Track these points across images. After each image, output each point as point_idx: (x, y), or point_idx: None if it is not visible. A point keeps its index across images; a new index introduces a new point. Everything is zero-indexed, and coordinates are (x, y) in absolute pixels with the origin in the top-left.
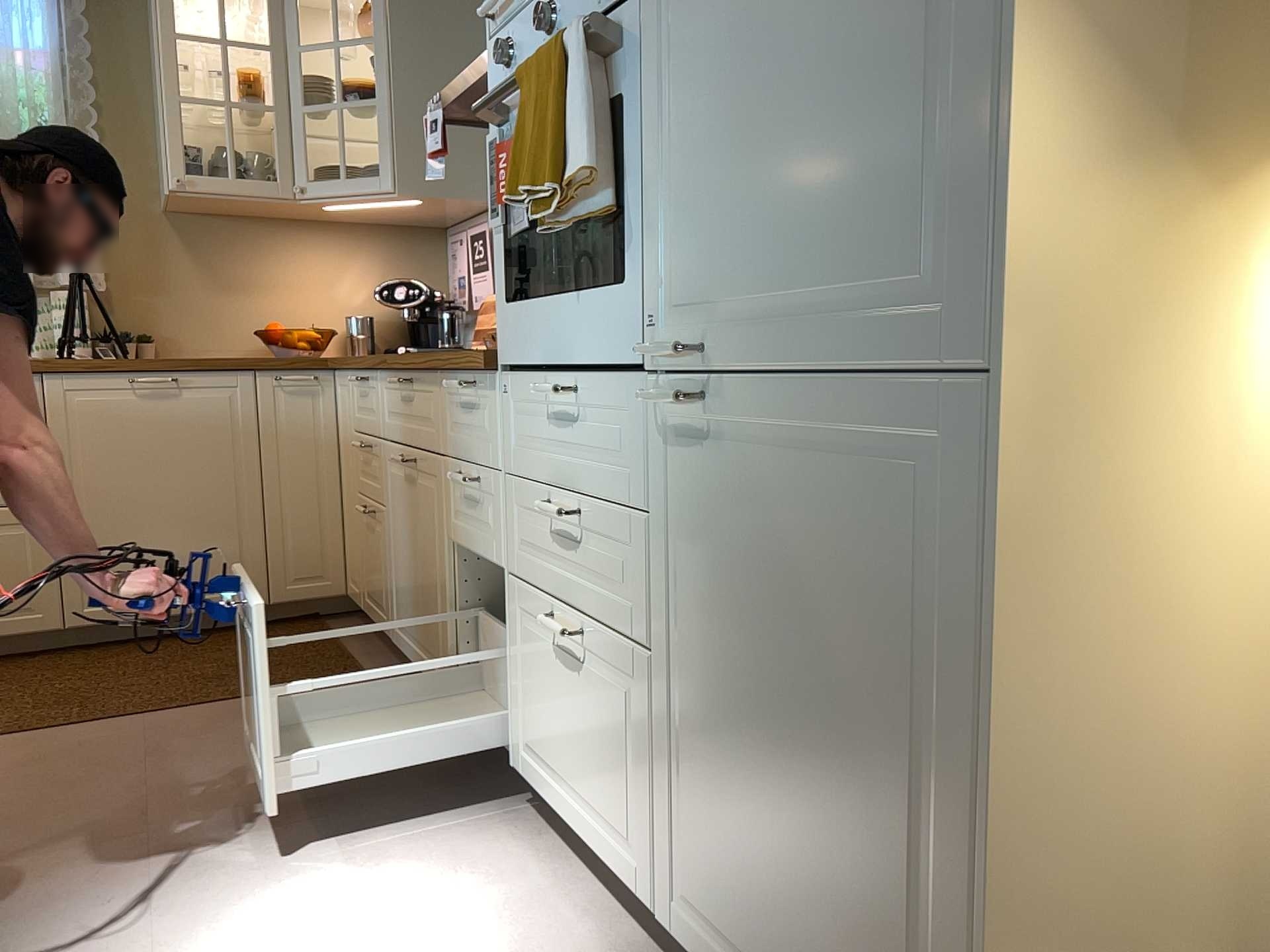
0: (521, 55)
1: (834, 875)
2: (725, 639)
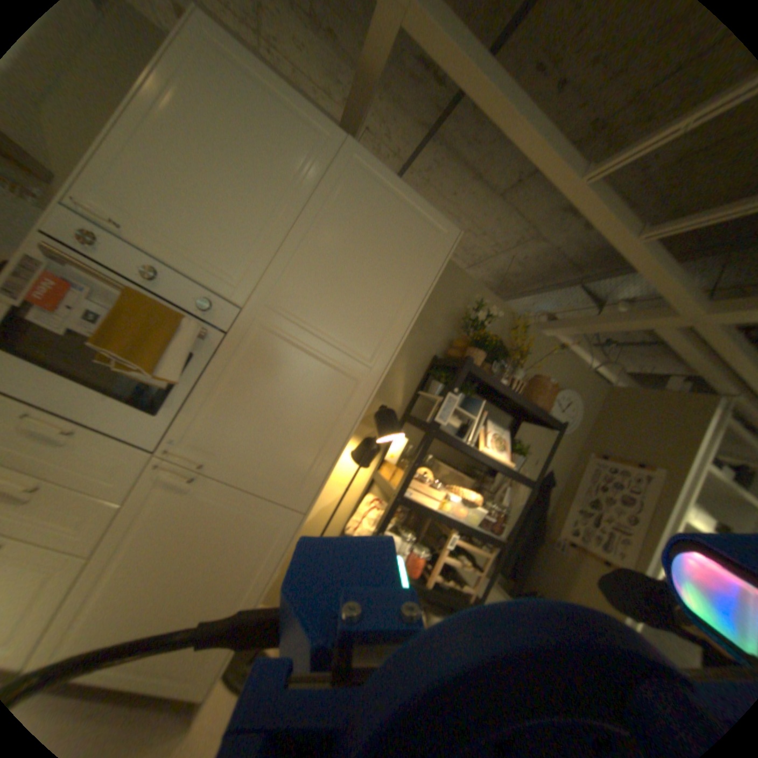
0: (99, 252)
1: (183, 624)
2: (155, 557)
